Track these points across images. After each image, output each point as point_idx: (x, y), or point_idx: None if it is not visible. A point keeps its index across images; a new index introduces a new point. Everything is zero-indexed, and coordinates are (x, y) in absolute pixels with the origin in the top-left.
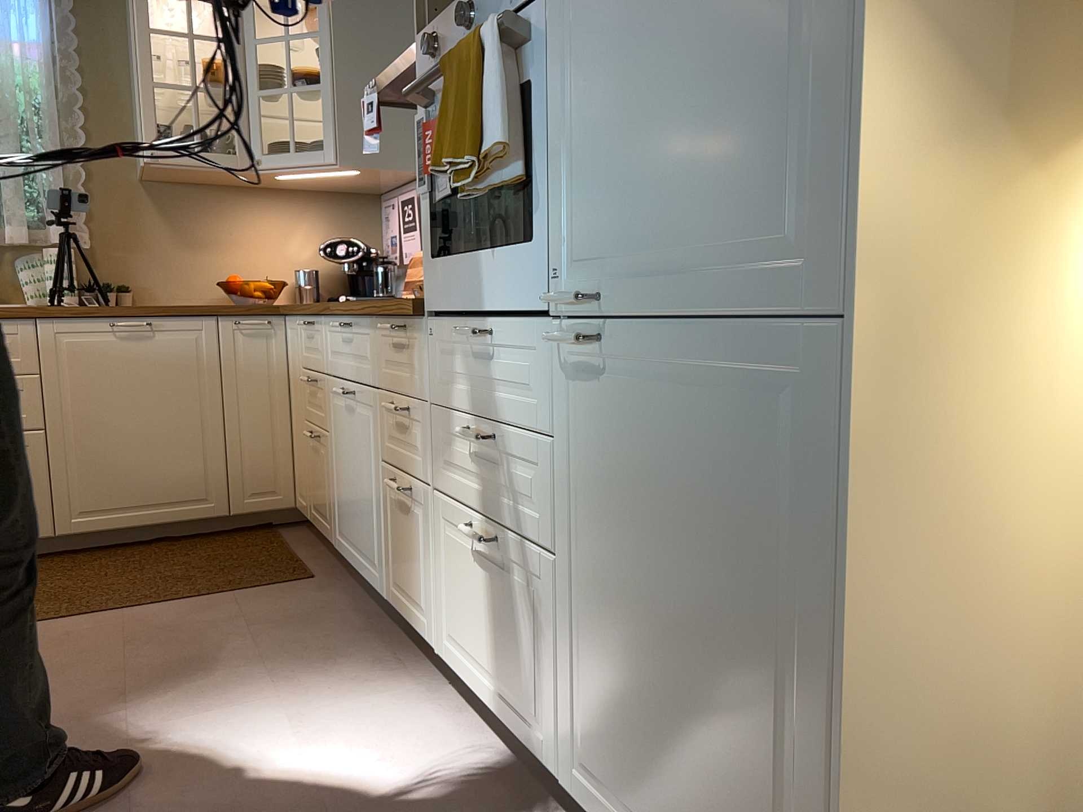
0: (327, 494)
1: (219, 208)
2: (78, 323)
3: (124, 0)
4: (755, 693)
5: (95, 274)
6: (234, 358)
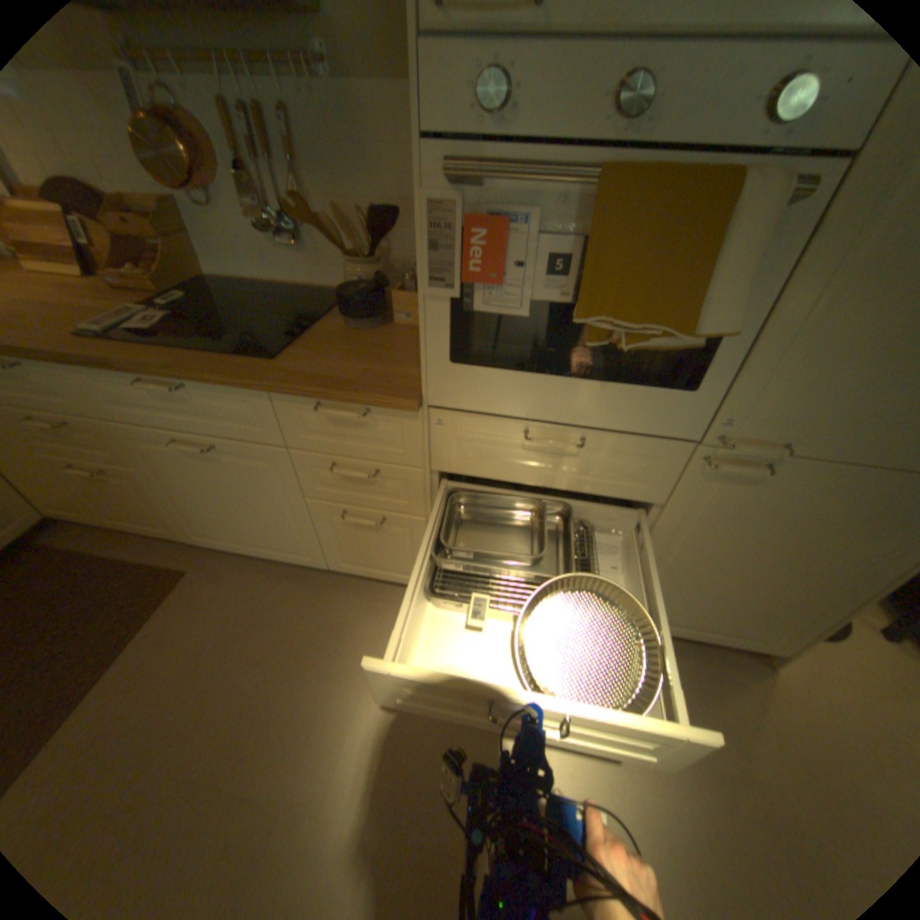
0: (150, 512)
1: None
2: None
3: None
4: (812, 588)
5: None
6: None
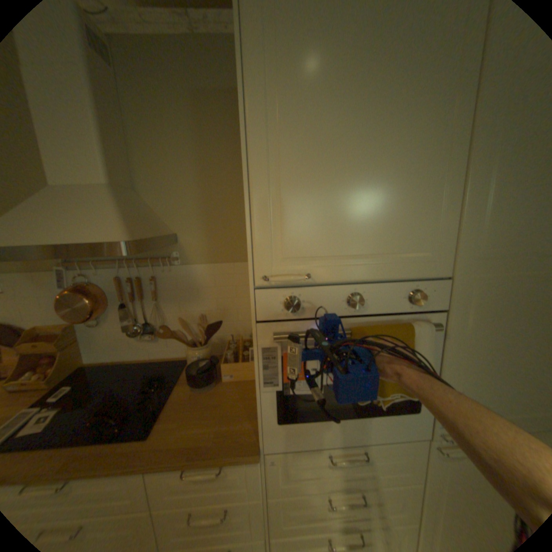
0: None
1: None
2: None
3: None
4: None
5: None
6: None
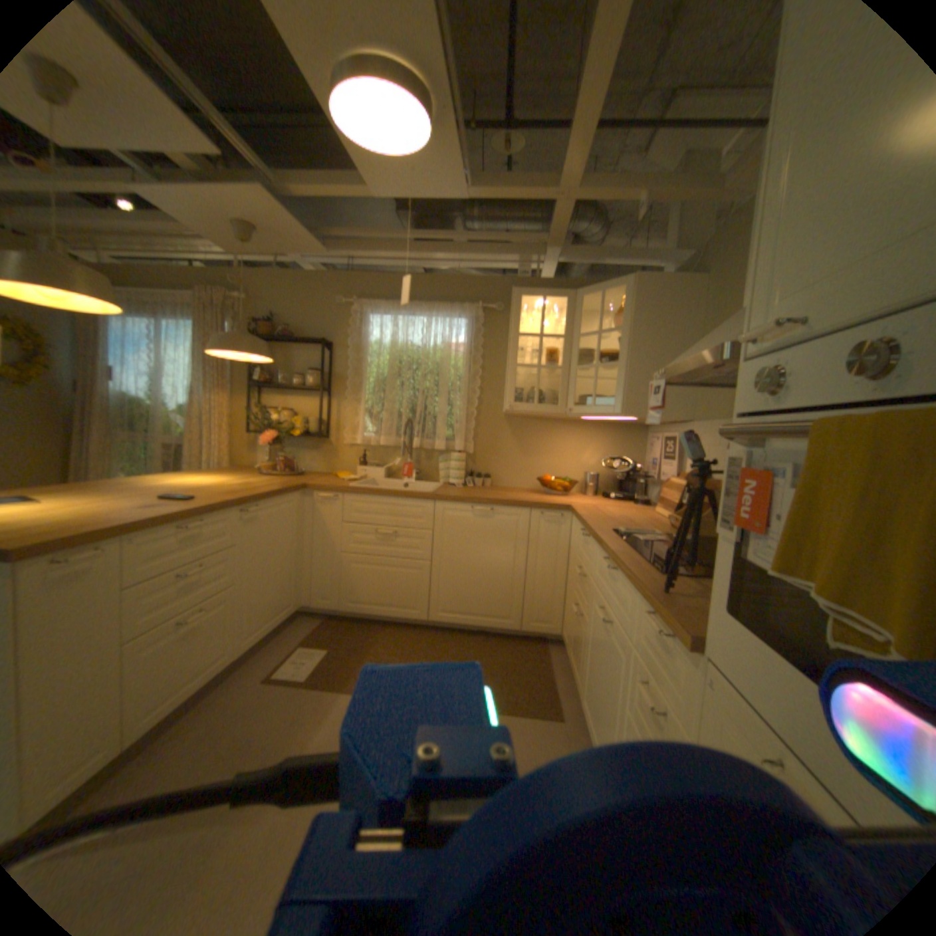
0: (582, 662)
1: (544, 433)
2: (455, 505)
3: (510, 316)
4: None
5: (474, 467)
6: (537, 536)
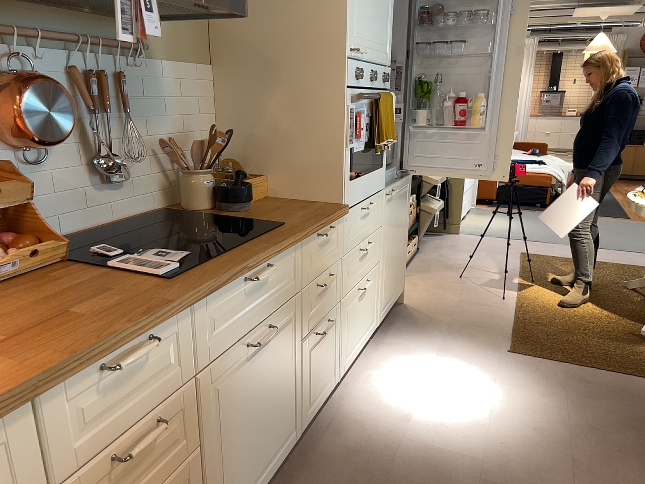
0: None
1: None
2: None
3: None
4: (401, 242)
5: None
6: None
